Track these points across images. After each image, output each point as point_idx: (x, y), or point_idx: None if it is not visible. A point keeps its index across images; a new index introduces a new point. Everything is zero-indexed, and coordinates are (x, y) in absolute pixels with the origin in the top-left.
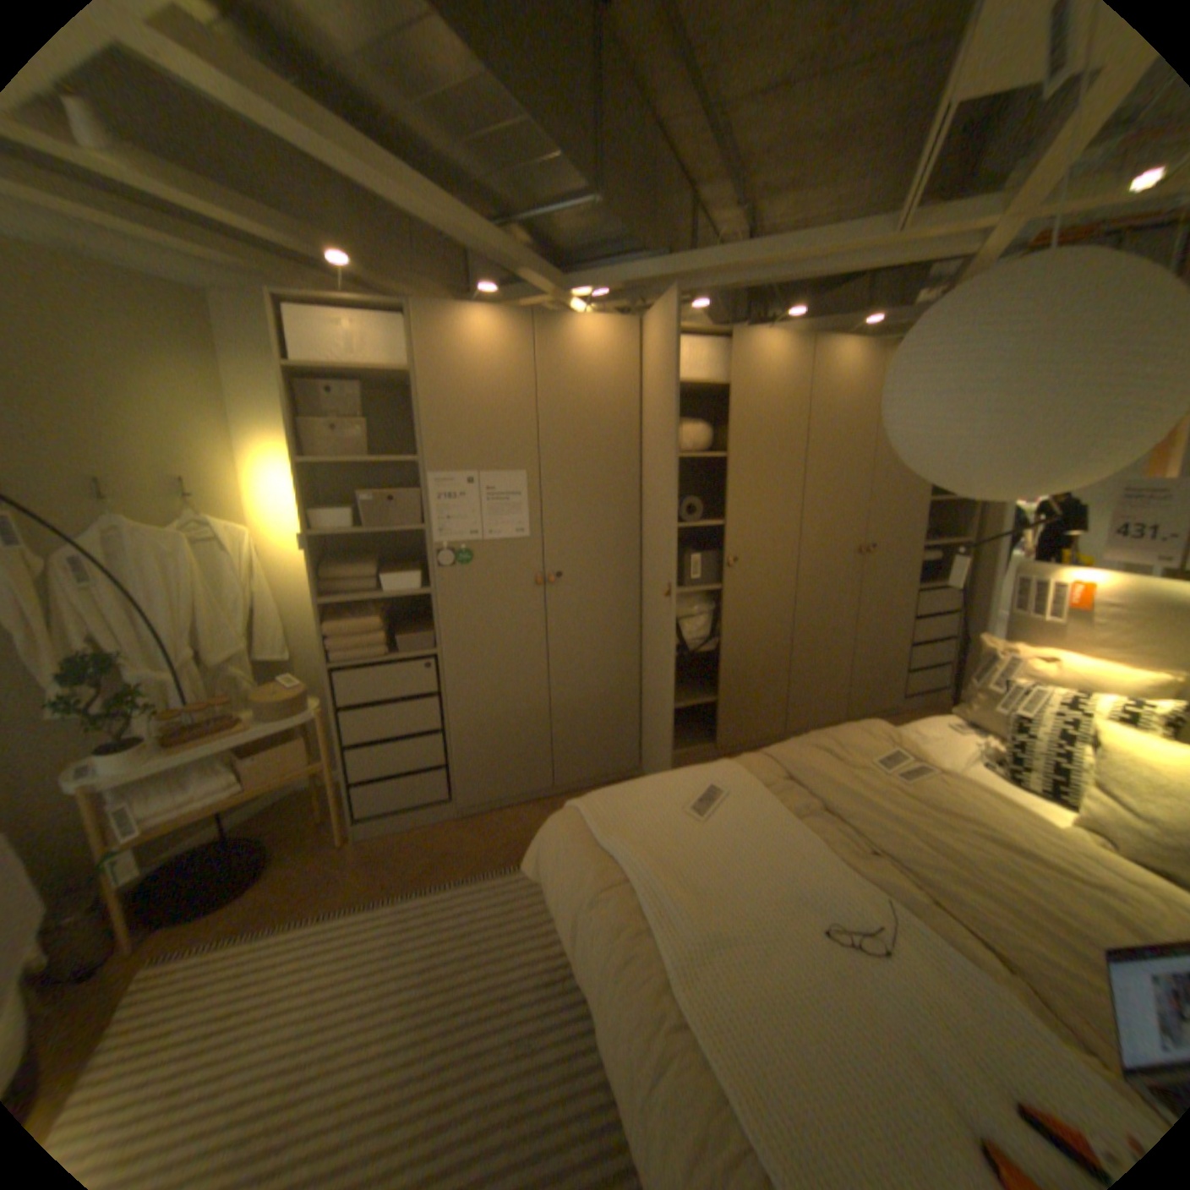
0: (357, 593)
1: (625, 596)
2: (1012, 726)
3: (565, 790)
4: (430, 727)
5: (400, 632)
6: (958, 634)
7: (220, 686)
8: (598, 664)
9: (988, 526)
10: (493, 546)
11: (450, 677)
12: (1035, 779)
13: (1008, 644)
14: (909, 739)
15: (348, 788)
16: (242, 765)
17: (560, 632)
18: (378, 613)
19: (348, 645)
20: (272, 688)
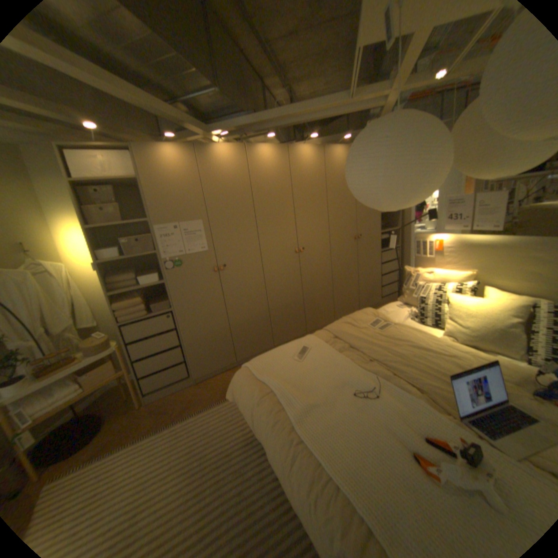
0: (127, 287)
1: (256, 271)
2: (419, 301)
3: (242, 362)
4: (174, 345)
5: (152, 303)
6: (399, 268)
7: (62, 343)
8: (249, 303)
9: (405, 221)
10: (191, 256)
11: (180, 320)
12: (429, 320)
13: (415, 268)
14: (381, 313)
15: (137, 381)
16: (81, 379)
17: (229, 292)
18: (139, 295)
19: (127, 313)
20: (90, 340)
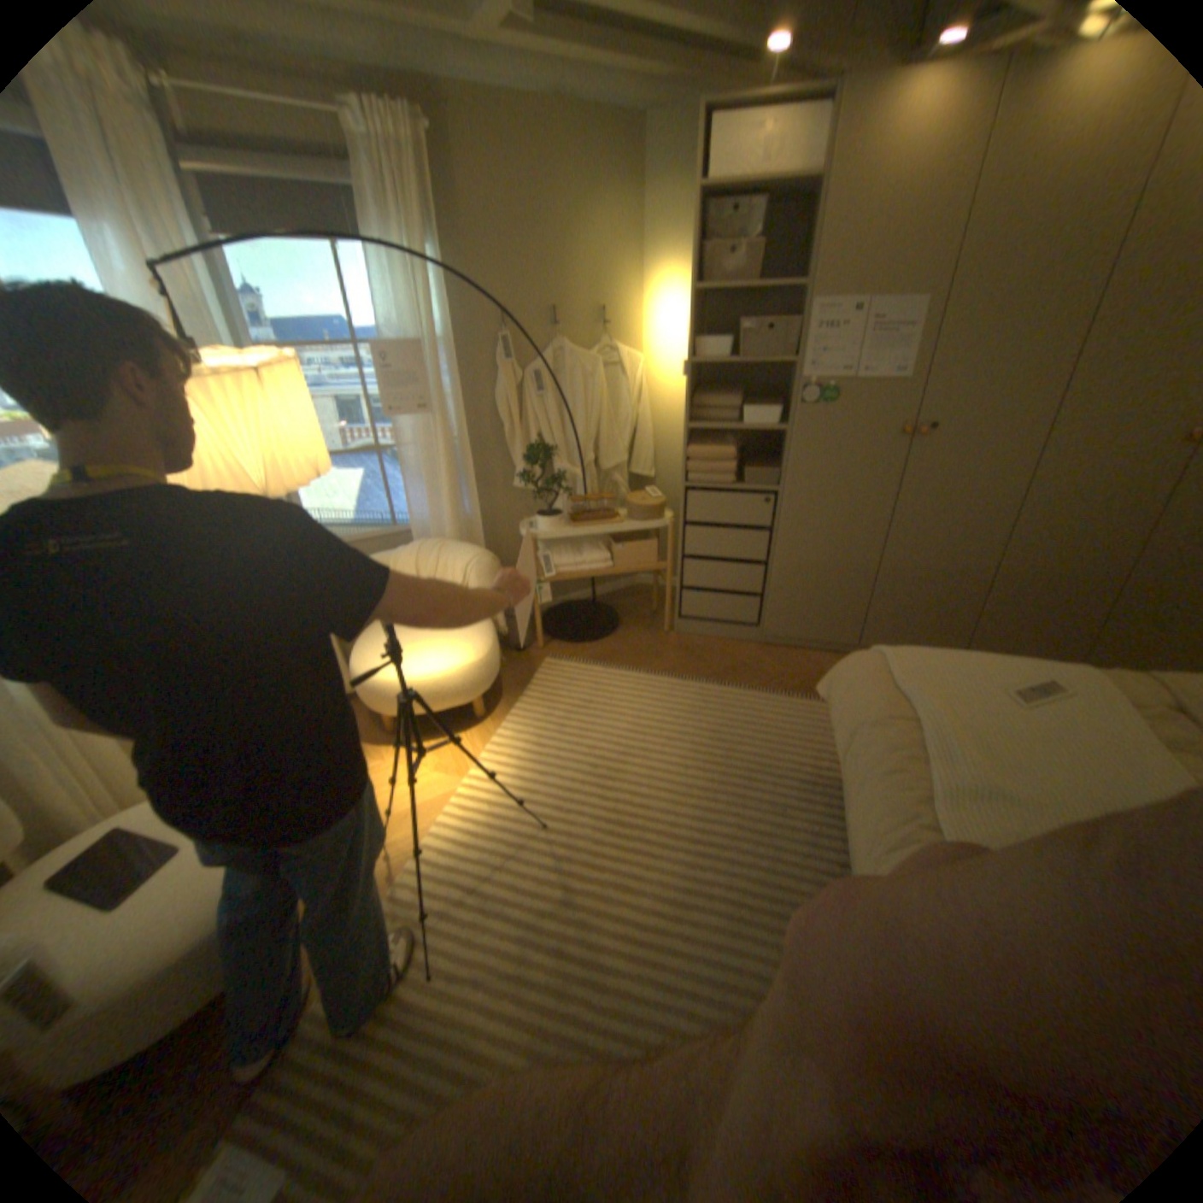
0: (723, 420)
1: (1019, 460)
2: None
3: None
4: (759, 556)
5: (751, 464)
6: None
7: (608, 486)
8: (954, 535)
9: None
10: (867, 384)
11: (787, 514)
12: None
13: None
14: None
15: (682, 589)
16: (617, 547)
17: (917, 490)
18: (736, 443)
19: (706, 467)
20: (643, 494)
